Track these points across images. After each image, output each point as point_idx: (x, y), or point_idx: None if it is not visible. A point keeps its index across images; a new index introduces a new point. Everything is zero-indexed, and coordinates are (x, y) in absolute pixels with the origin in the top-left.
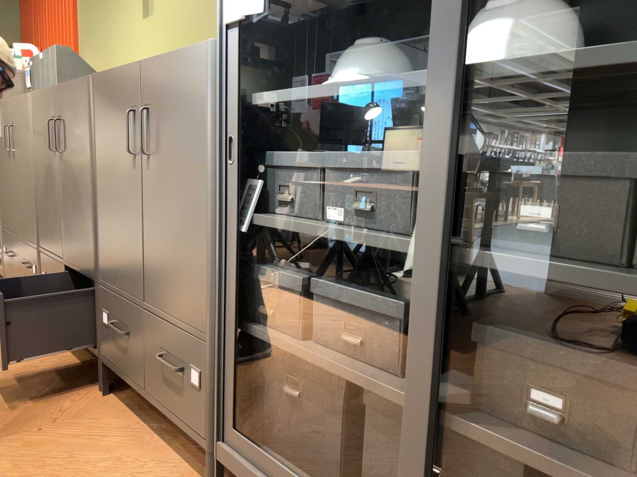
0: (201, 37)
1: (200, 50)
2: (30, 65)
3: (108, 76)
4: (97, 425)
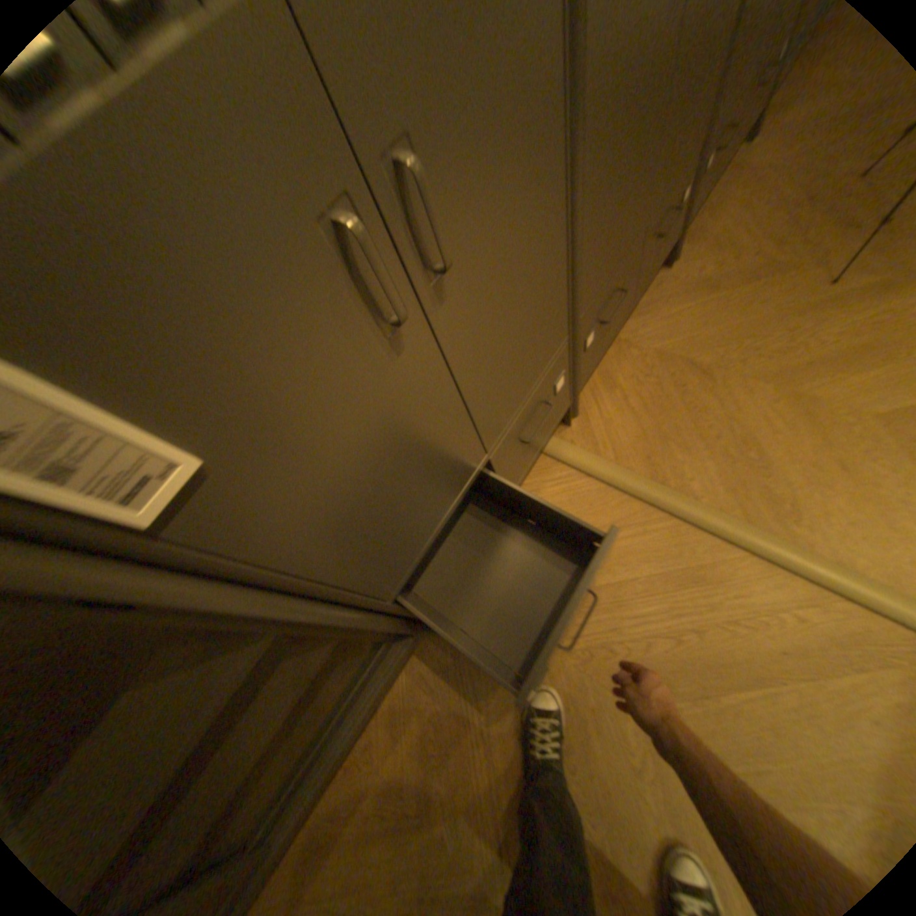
0: None
1: None
2: None
3: None
4: (719, 234)
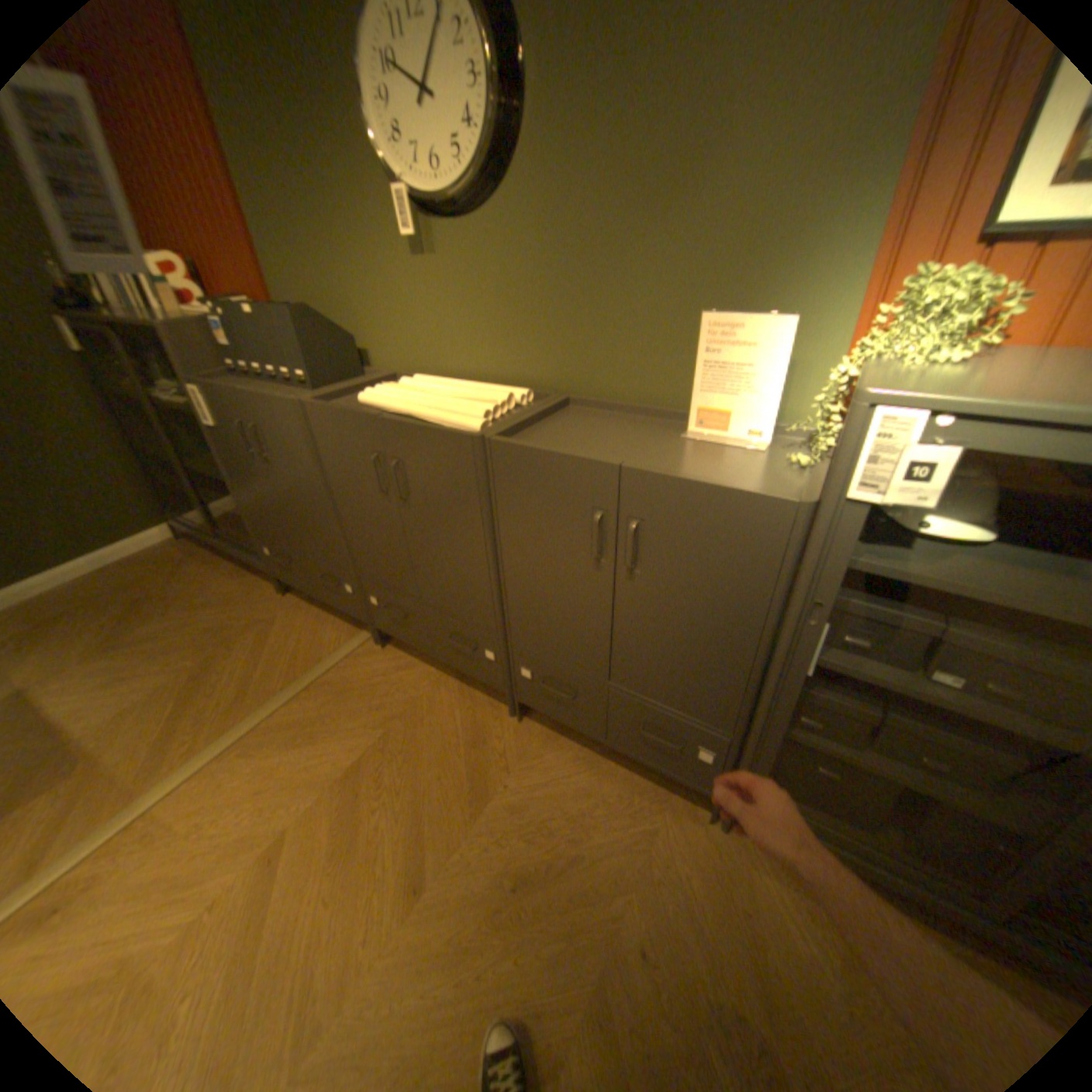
0: (549, 315)
1: (778, 508)
2: (217, 312)
3: (531, 455)
4: (546, 762)
